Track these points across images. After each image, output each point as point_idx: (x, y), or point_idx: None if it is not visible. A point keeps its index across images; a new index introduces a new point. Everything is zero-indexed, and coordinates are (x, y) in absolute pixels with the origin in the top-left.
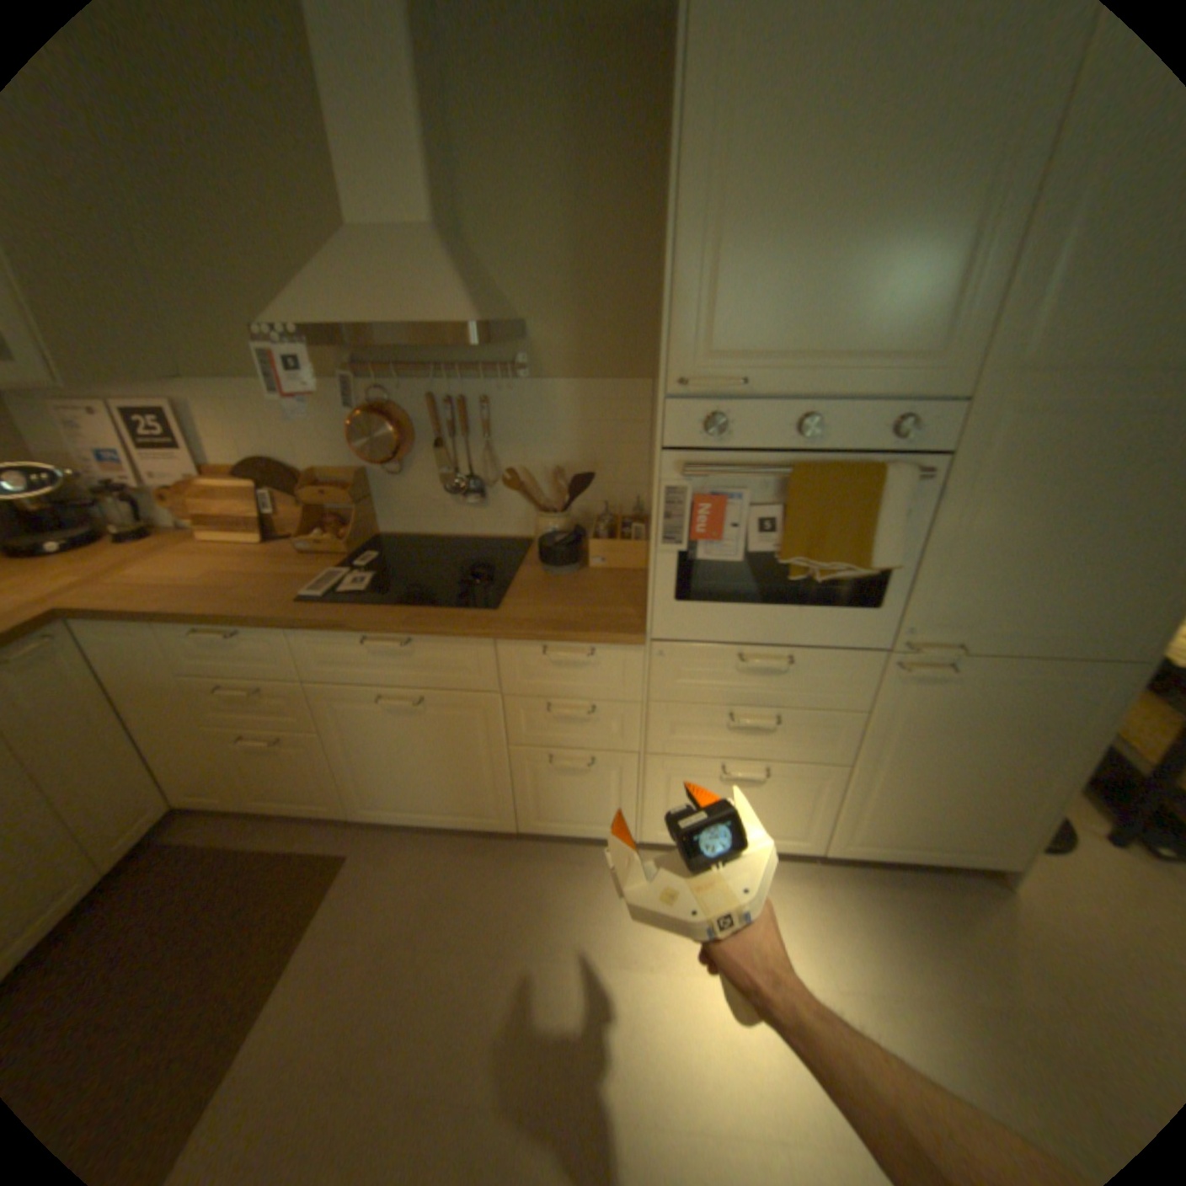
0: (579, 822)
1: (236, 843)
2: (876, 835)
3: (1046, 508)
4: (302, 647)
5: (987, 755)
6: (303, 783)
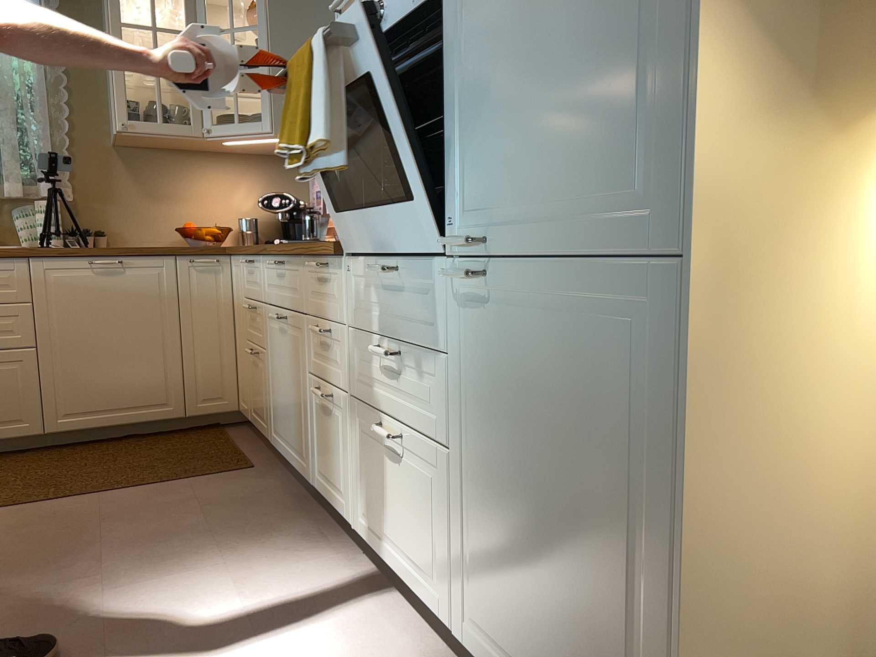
0: (332, 485)
1: (239, 442)
2: (487, 613)
3: (513, 17)
4: (264, 271)
5: (556, 466)
6: (261, 397)
